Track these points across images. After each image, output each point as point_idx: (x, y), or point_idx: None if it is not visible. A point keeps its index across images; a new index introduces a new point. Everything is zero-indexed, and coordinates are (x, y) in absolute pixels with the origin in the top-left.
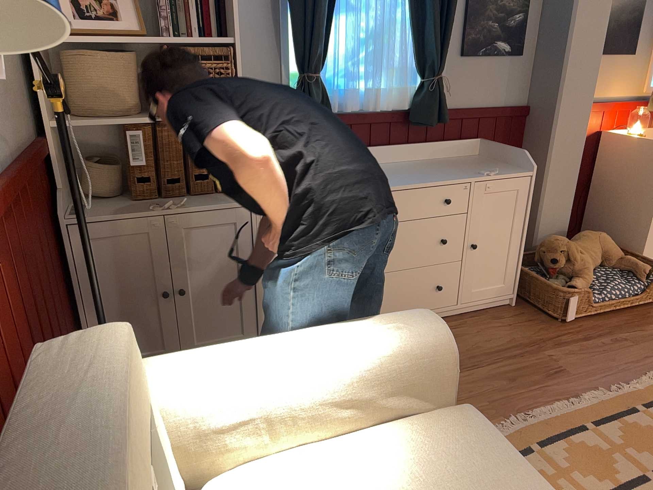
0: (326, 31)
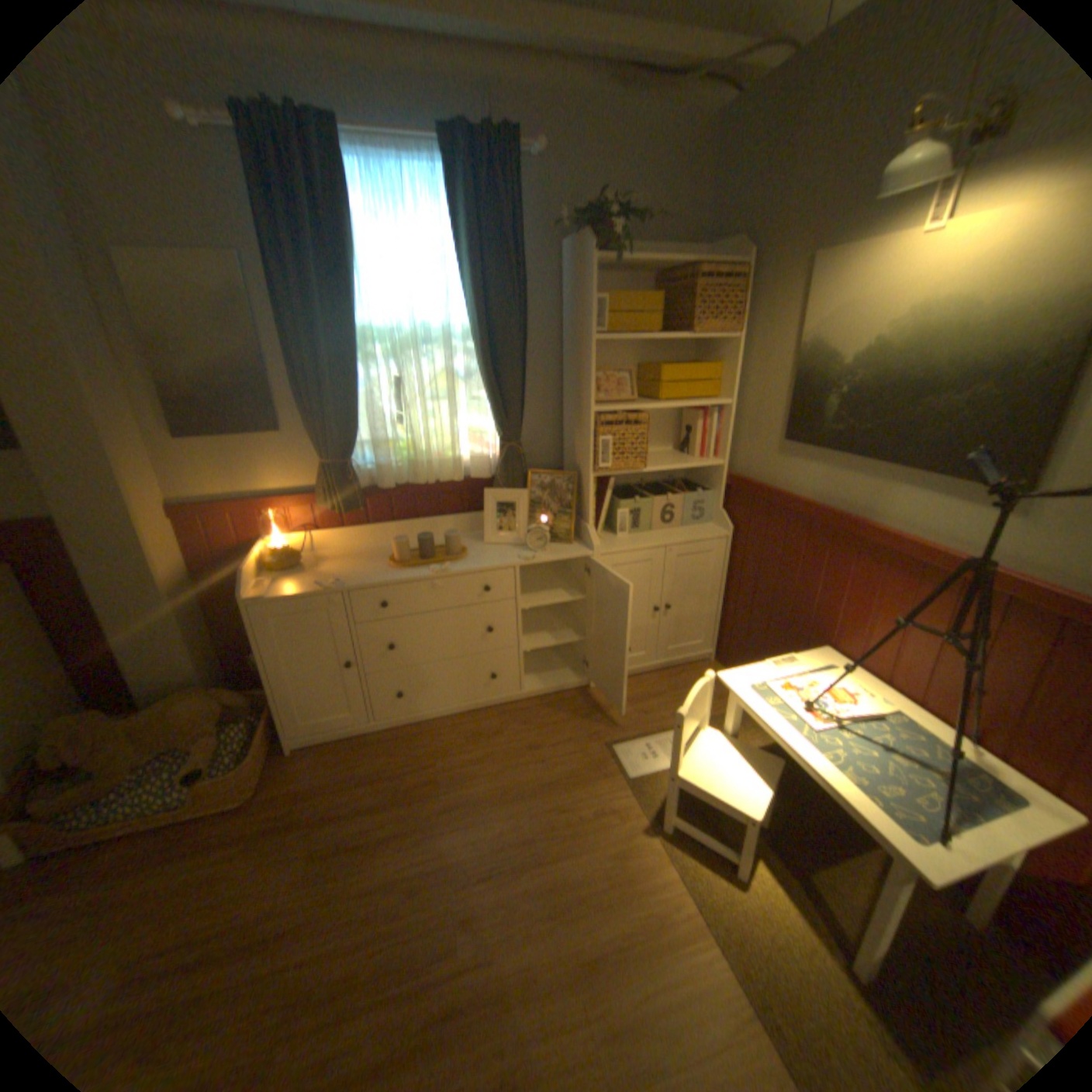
0: None
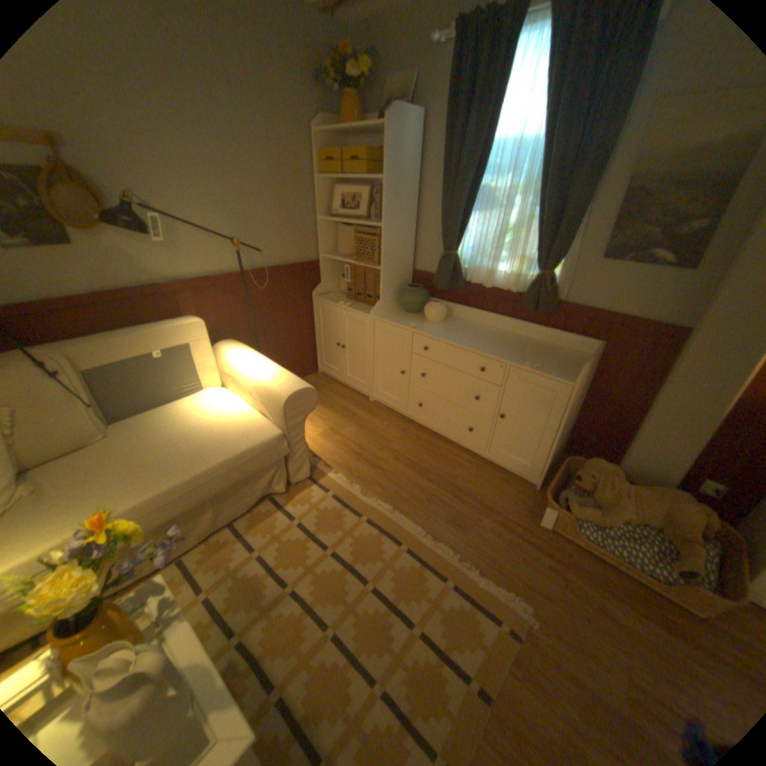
0: (463, 223)
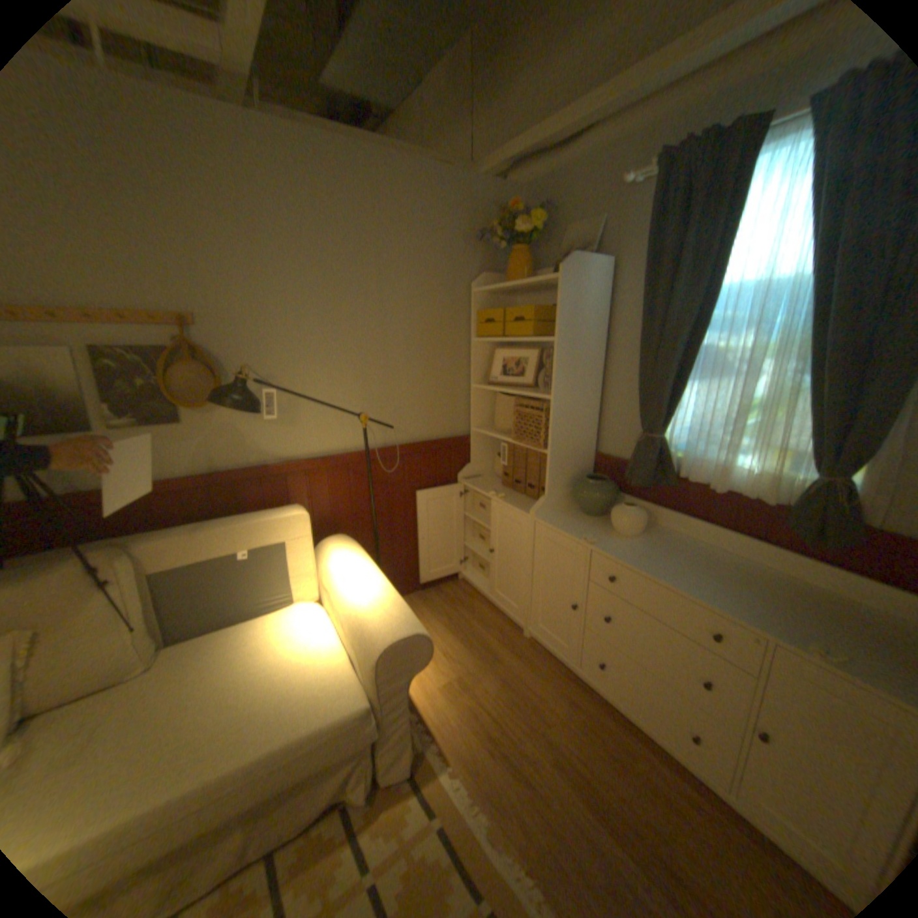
0: (674, 396)
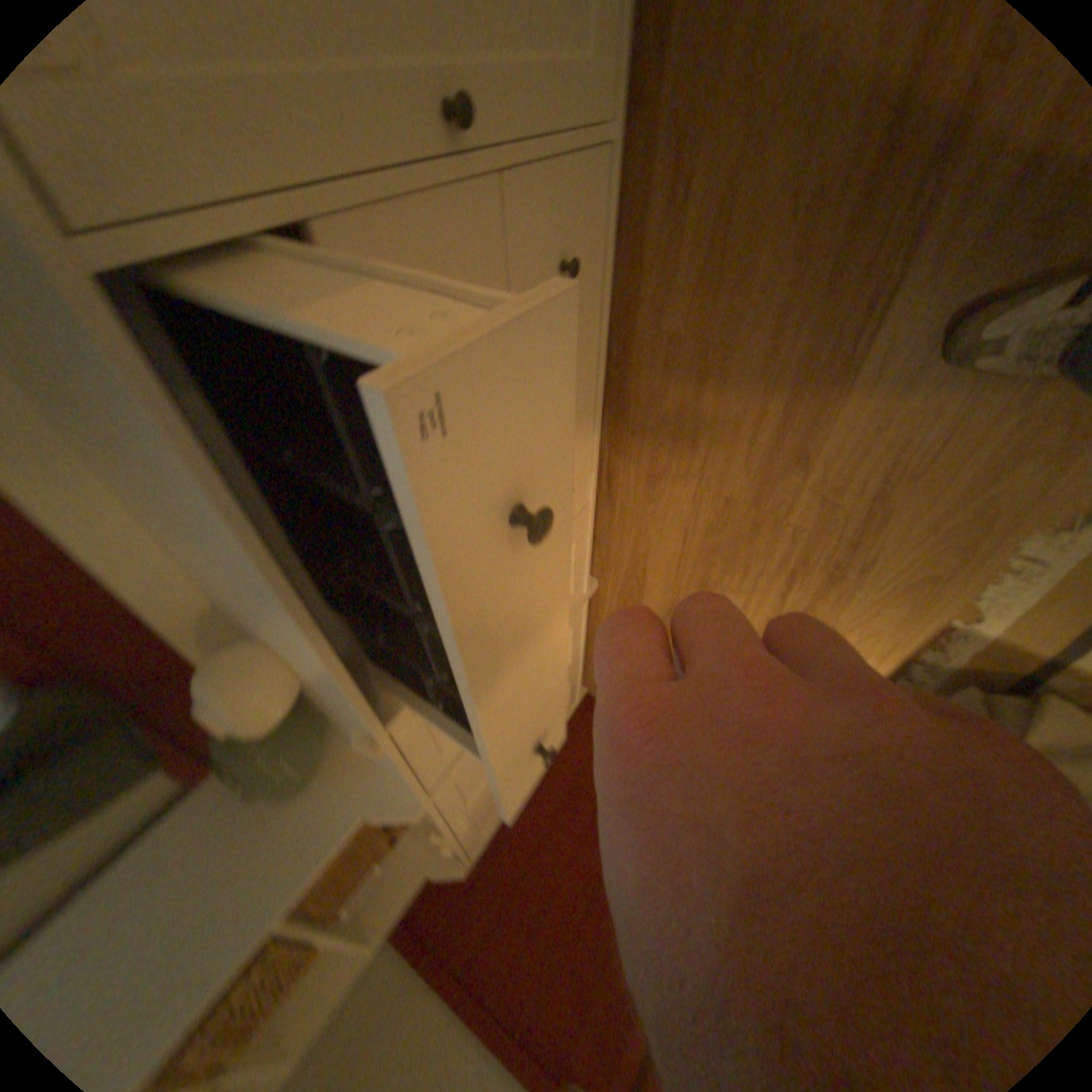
0: None
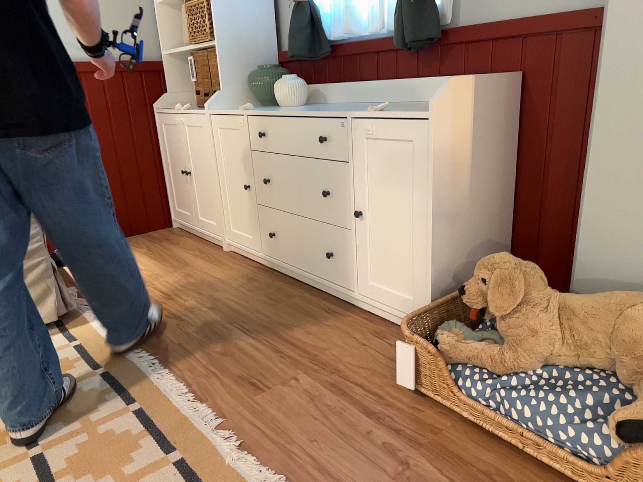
0: None
